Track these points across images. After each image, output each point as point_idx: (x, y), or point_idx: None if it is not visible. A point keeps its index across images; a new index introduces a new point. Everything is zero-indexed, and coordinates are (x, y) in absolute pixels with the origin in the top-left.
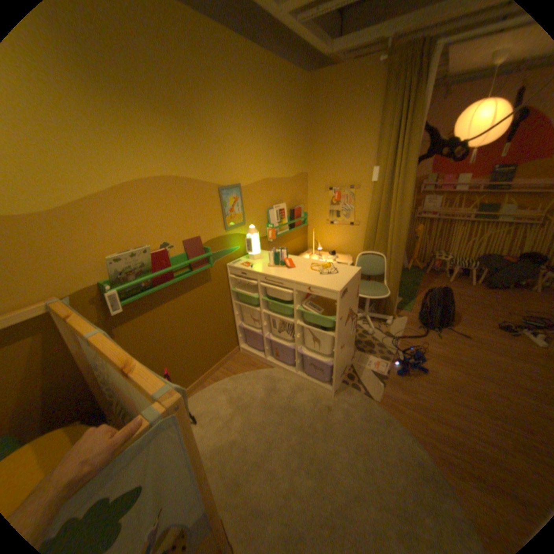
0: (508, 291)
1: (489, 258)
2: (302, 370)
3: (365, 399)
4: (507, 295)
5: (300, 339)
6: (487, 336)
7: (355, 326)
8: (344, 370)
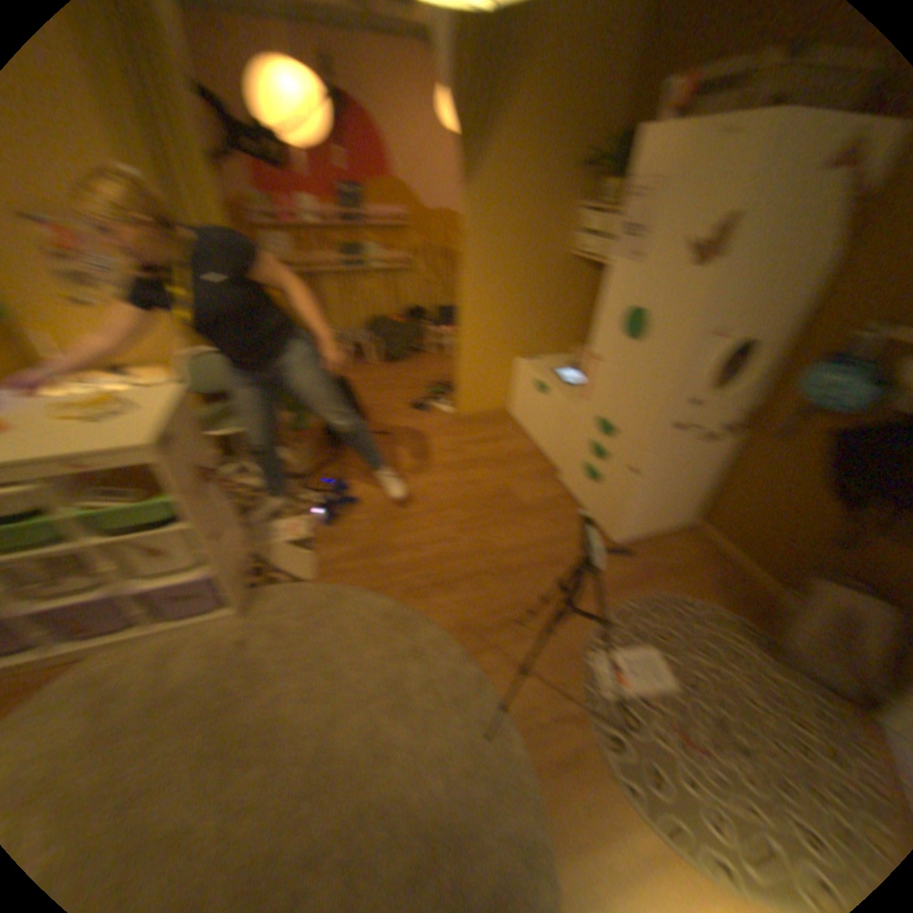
0: (402, 360)
1: (372, 322)
2: (150, 619)
3: (287, 587)
4: (403, 366)
5: (108, 571)
6: (399, 423)
7: (218, 490)
8: (235, 568)
